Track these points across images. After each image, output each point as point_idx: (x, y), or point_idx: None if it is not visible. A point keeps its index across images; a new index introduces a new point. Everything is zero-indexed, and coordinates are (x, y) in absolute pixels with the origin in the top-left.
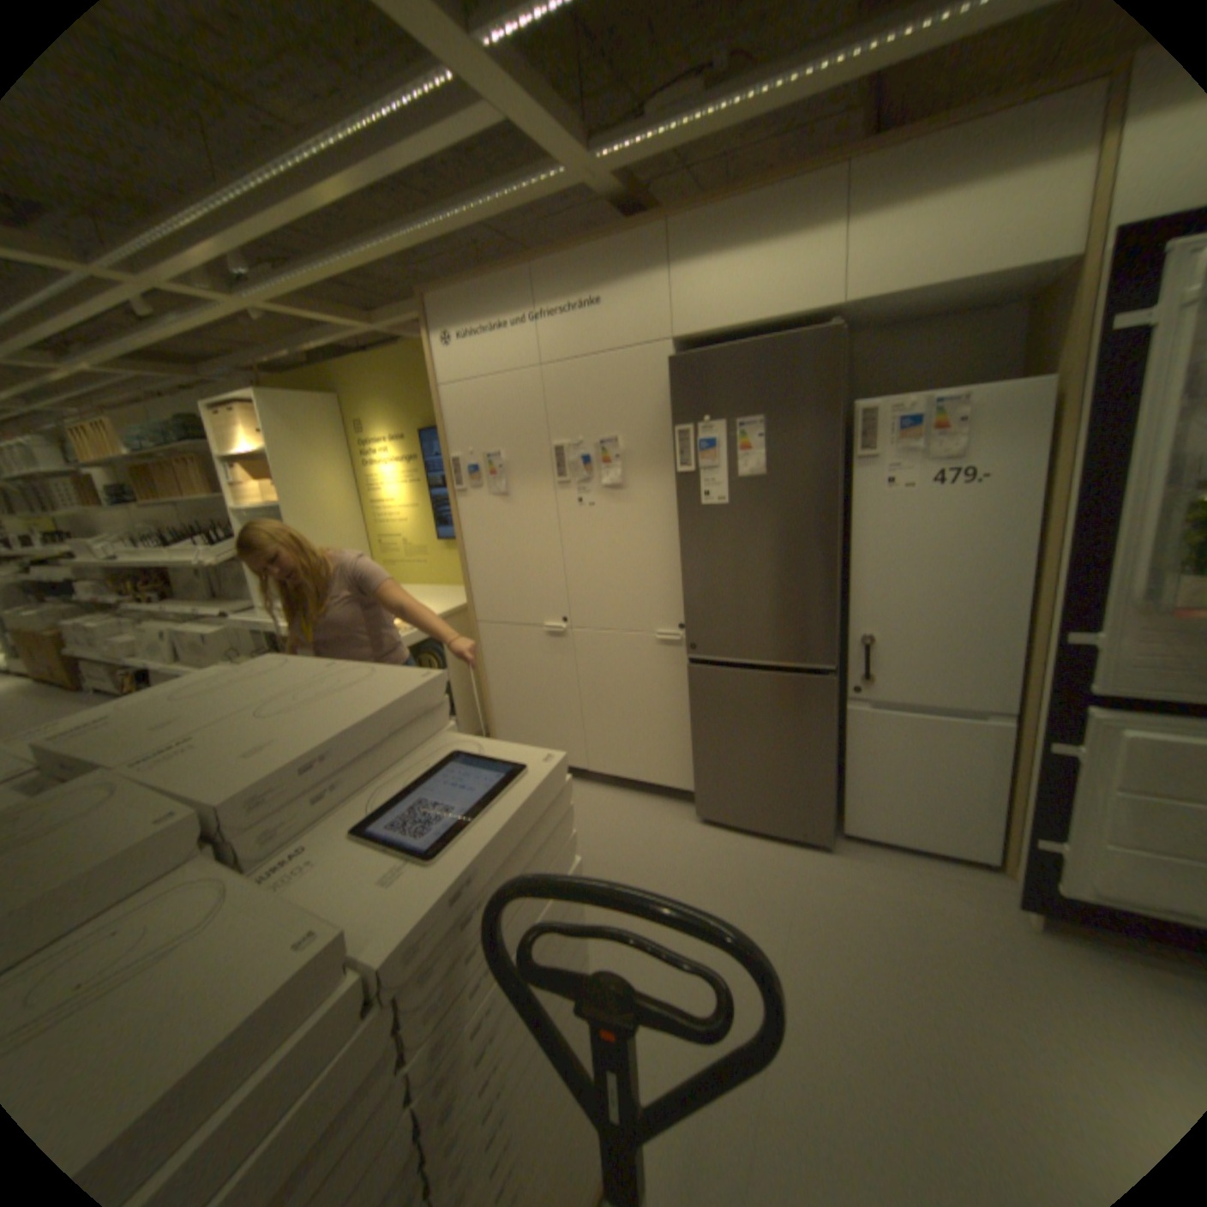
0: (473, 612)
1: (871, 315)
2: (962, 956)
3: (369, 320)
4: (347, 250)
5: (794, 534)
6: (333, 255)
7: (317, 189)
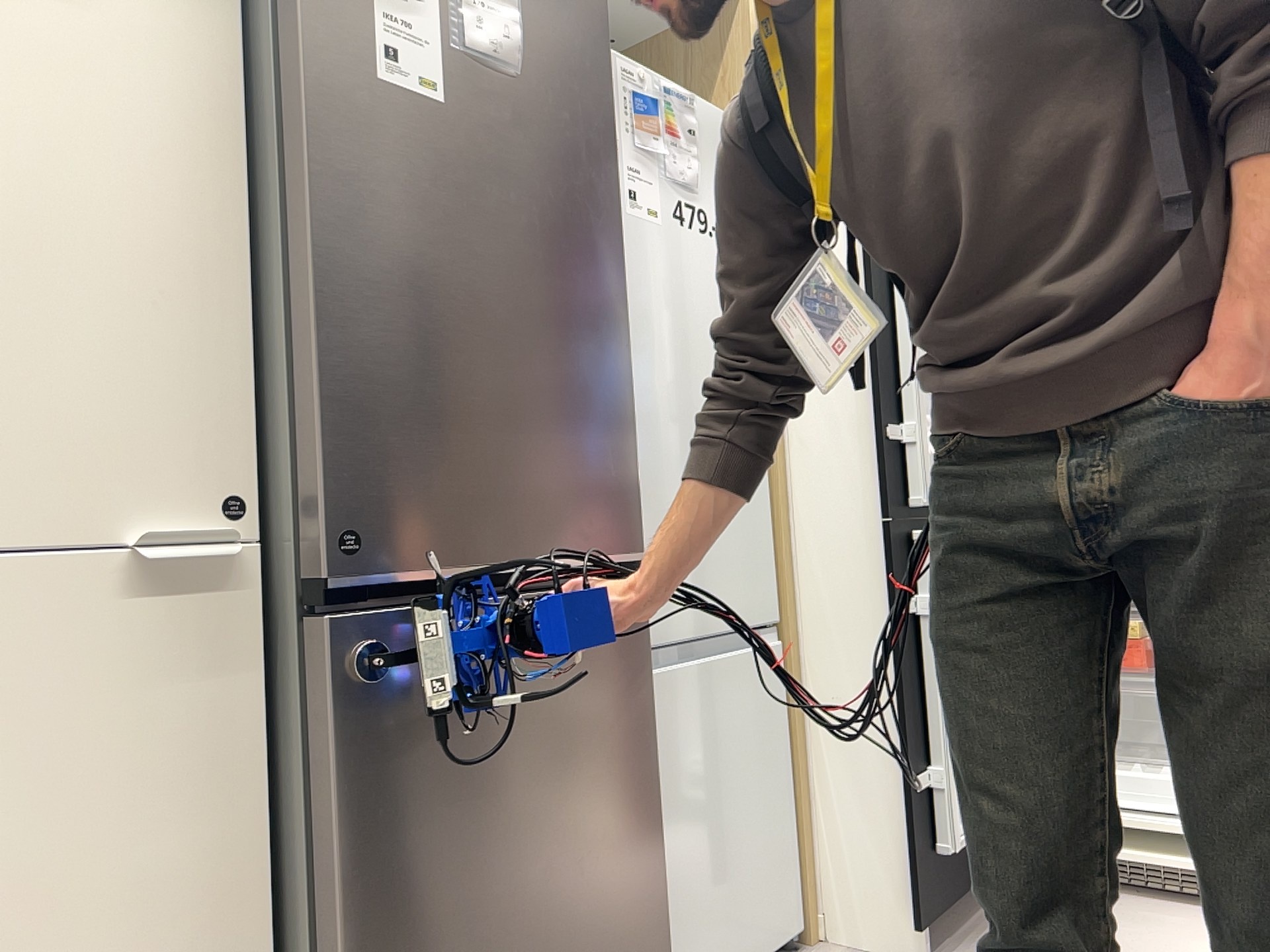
0: None
1: None
2: None
3: None
4: None
5: (566, 228)
6: None
7: None
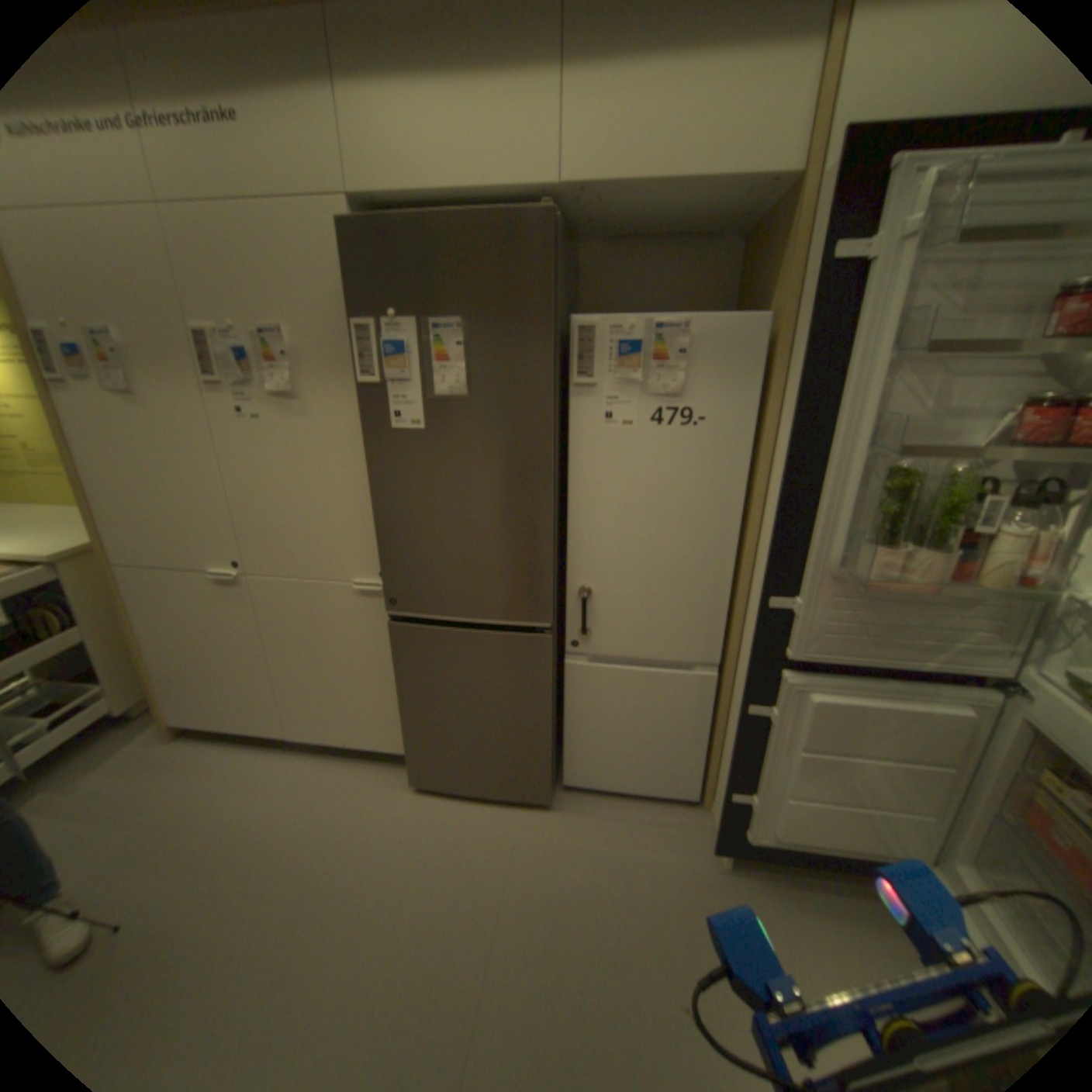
0: (103, 551)
1: (594, 214)
2: (662, 916)
3: None
4: None
5: (503, 471)
6: None
7: None
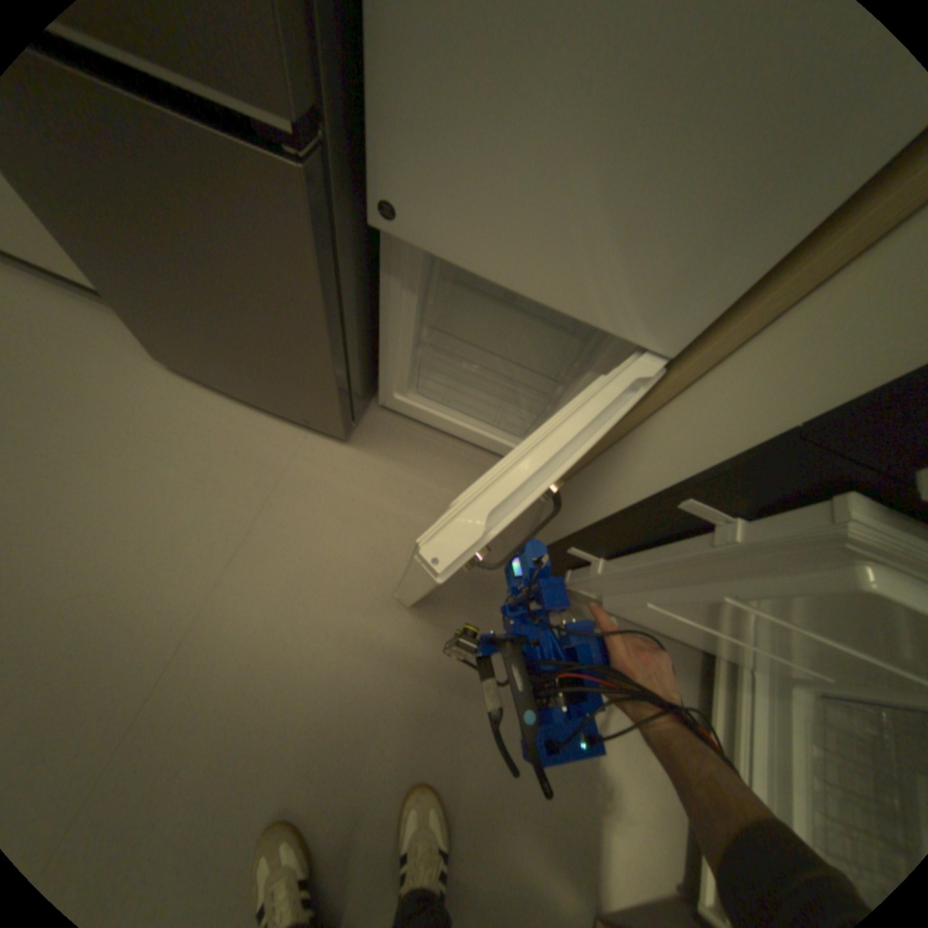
0: None
1: None
2: (432, 599)
3: None
4: None
5: None
6: None
7: None
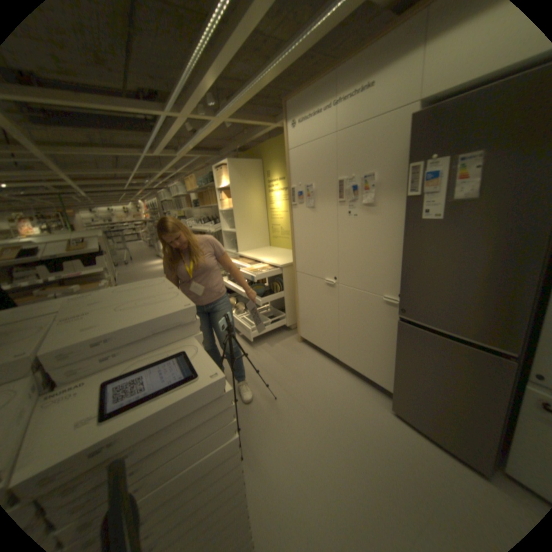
0: (295, 266)
1: None
2: None
3: (275, 121)
4: (251, 83)
5: (498, 245)
6: (246, 87)
7: (224, 50)
